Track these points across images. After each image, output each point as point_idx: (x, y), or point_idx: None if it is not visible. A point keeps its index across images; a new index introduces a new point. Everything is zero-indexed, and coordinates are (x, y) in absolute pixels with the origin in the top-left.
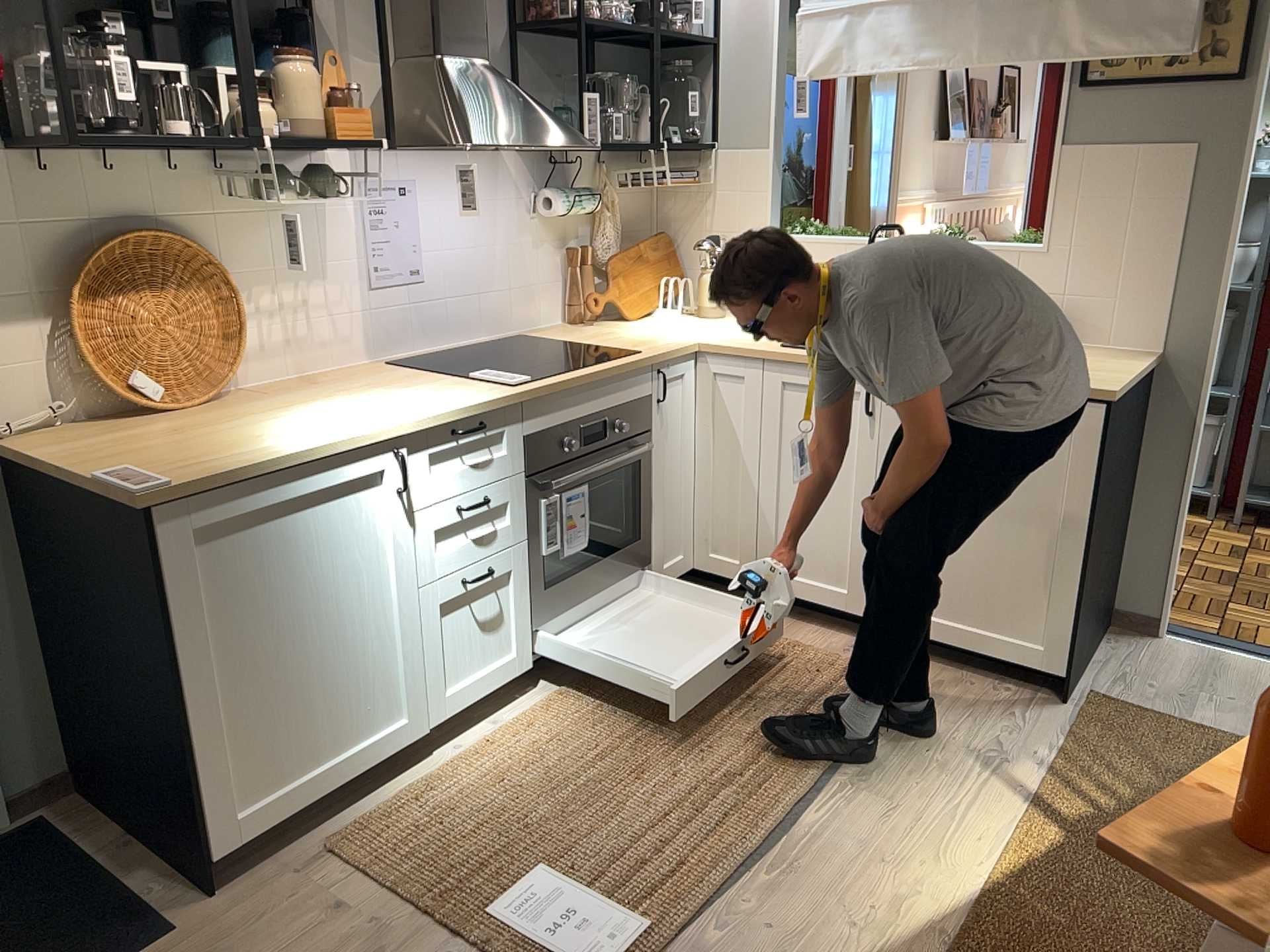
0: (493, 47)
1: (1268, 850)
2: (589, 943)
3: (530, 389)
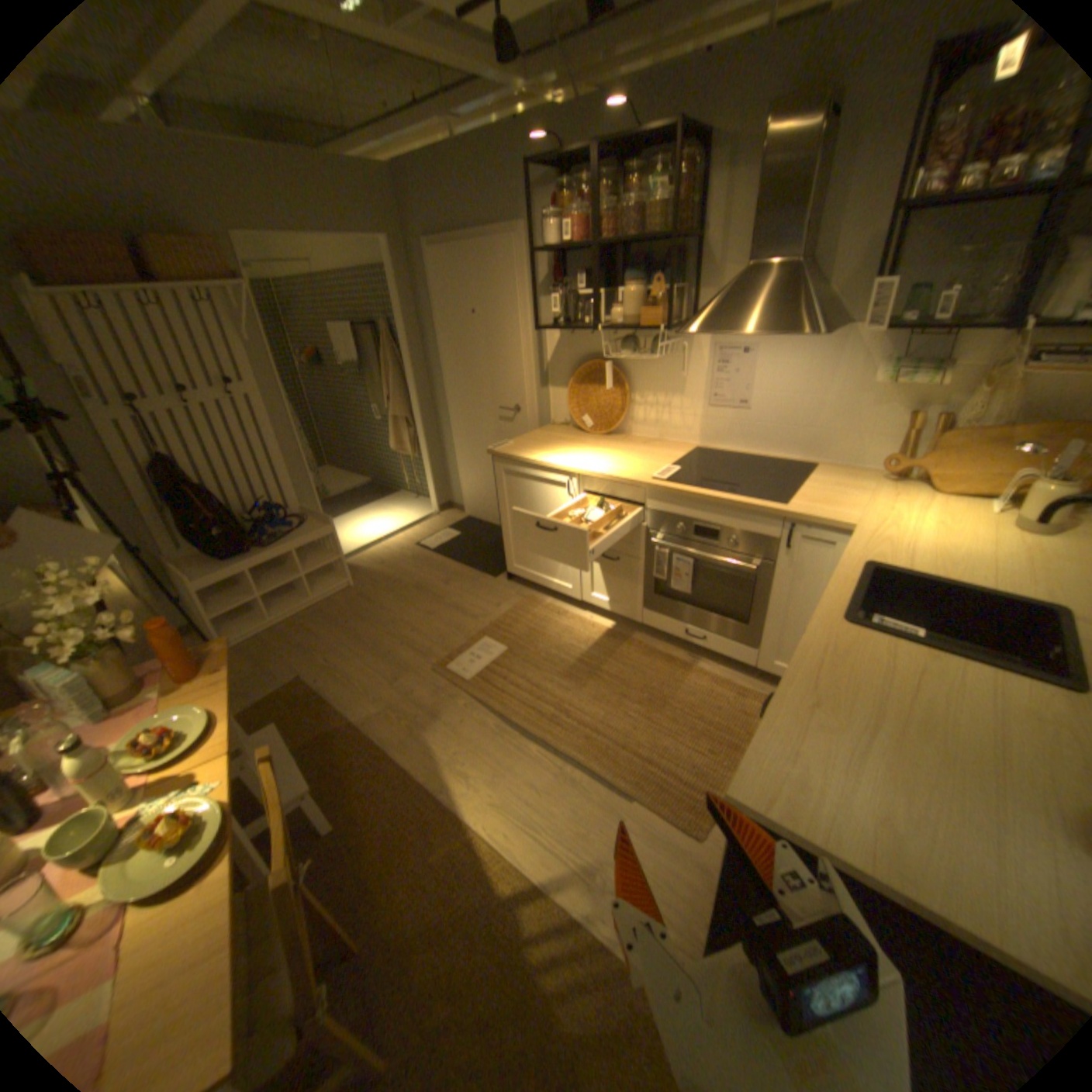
0: (873, 232)
1: (187, 672)
2: (464, 663)
3: (648, 484)
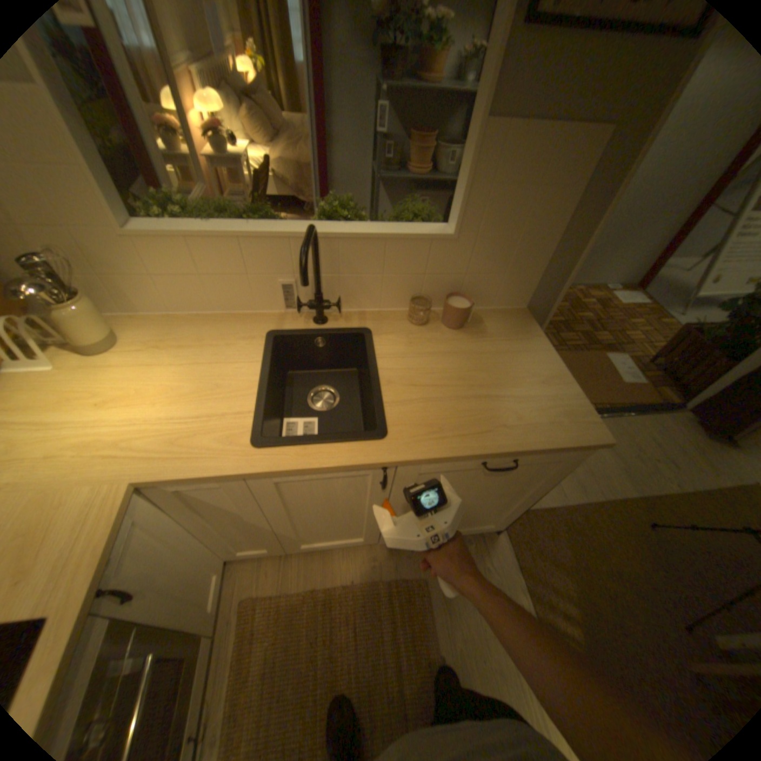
0: None
1: None
2: None
3: None
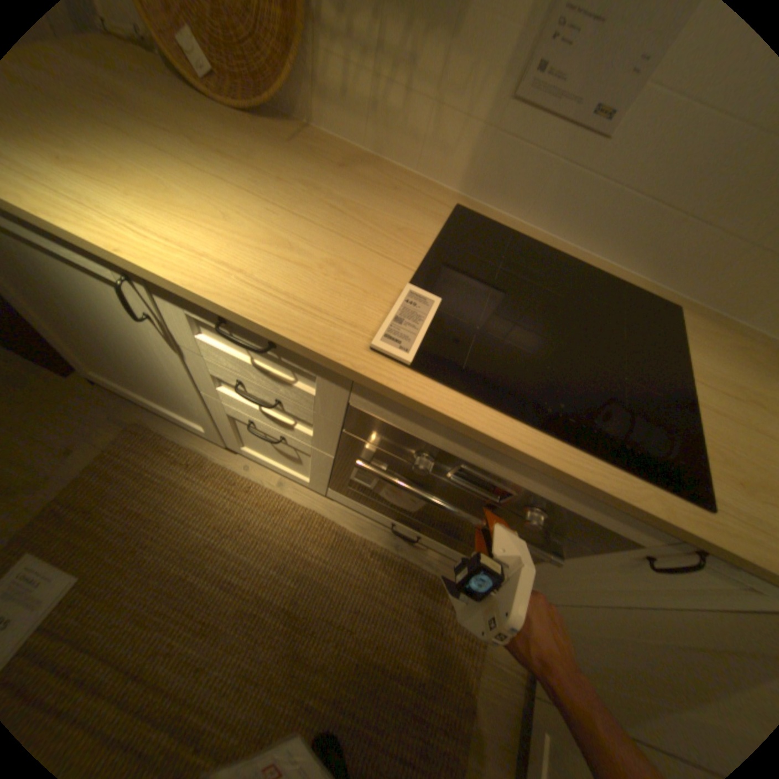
0: None
1: None
2: None
3: (364, 375)
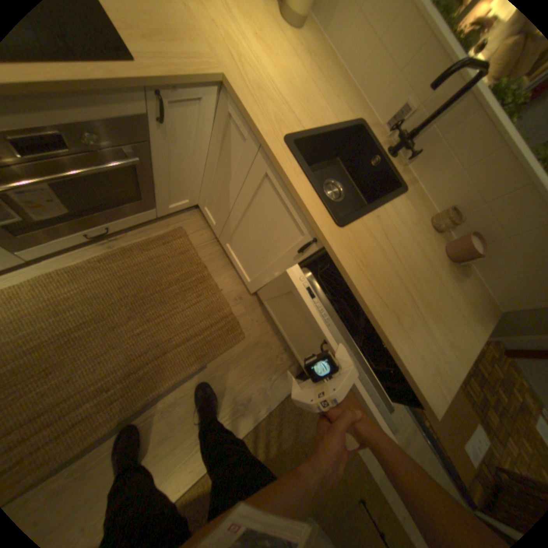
0: None
1: None
2: None
3: None
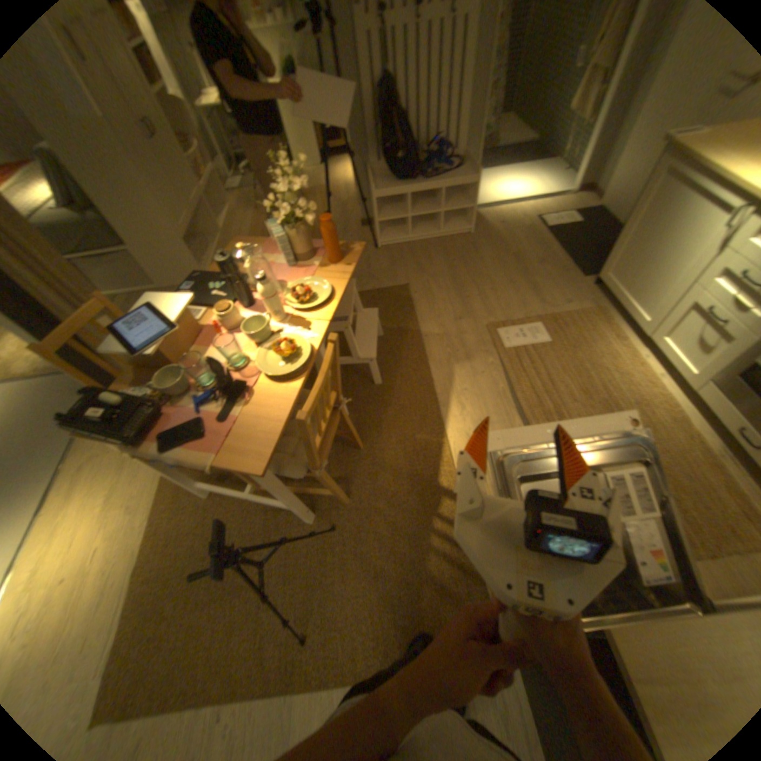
0: None
1: (336, 257)
2: (511, 334)
3: None
